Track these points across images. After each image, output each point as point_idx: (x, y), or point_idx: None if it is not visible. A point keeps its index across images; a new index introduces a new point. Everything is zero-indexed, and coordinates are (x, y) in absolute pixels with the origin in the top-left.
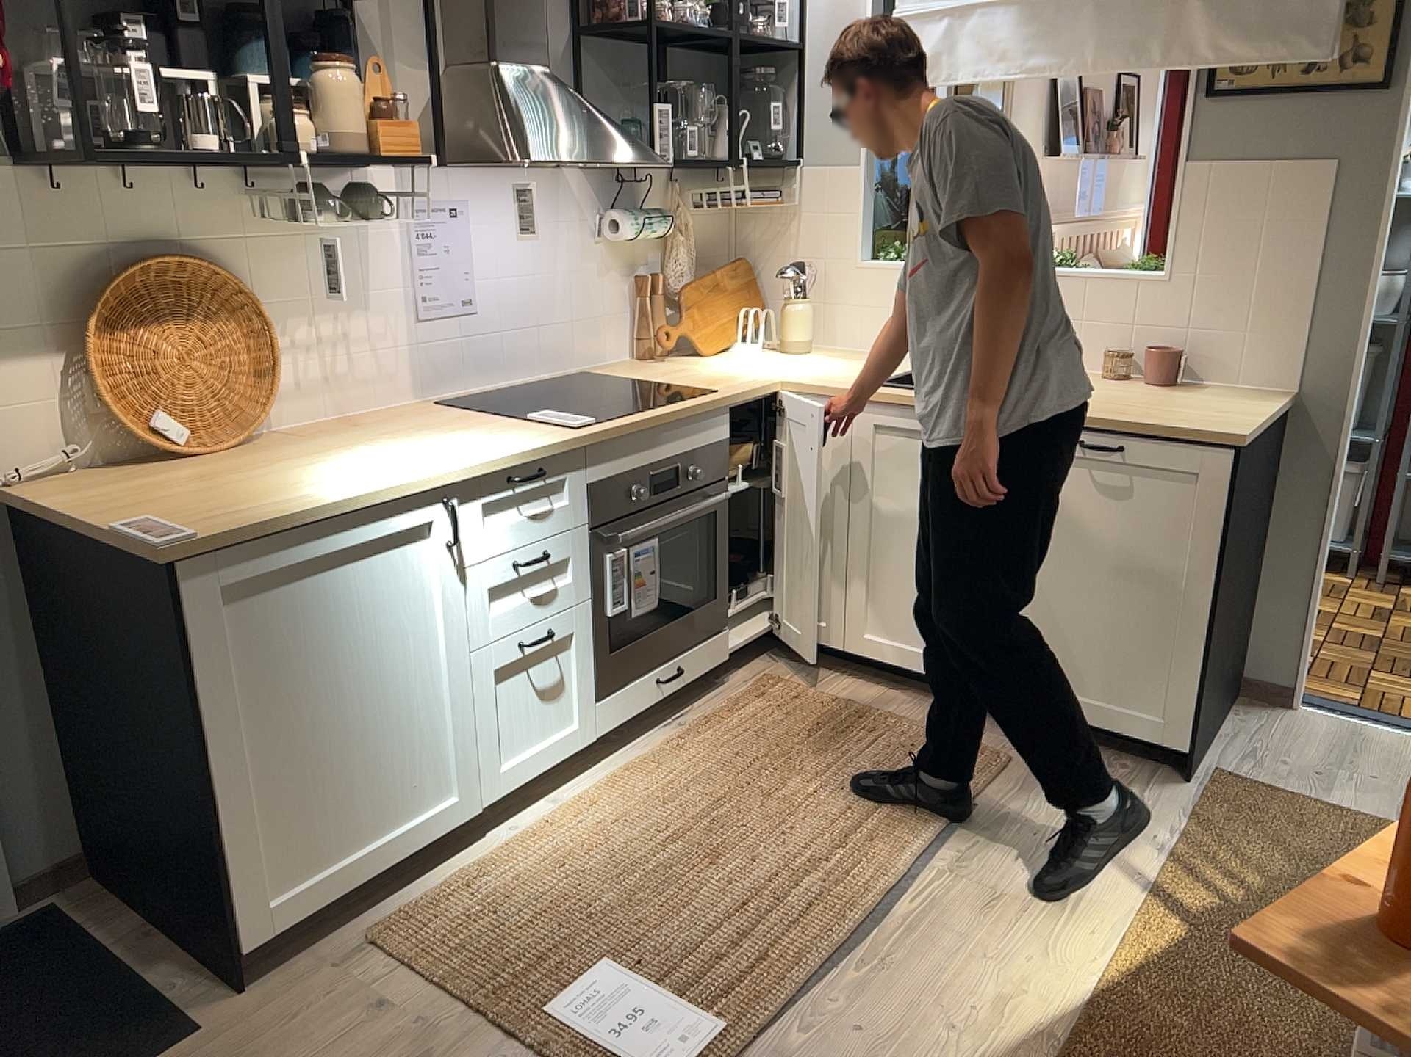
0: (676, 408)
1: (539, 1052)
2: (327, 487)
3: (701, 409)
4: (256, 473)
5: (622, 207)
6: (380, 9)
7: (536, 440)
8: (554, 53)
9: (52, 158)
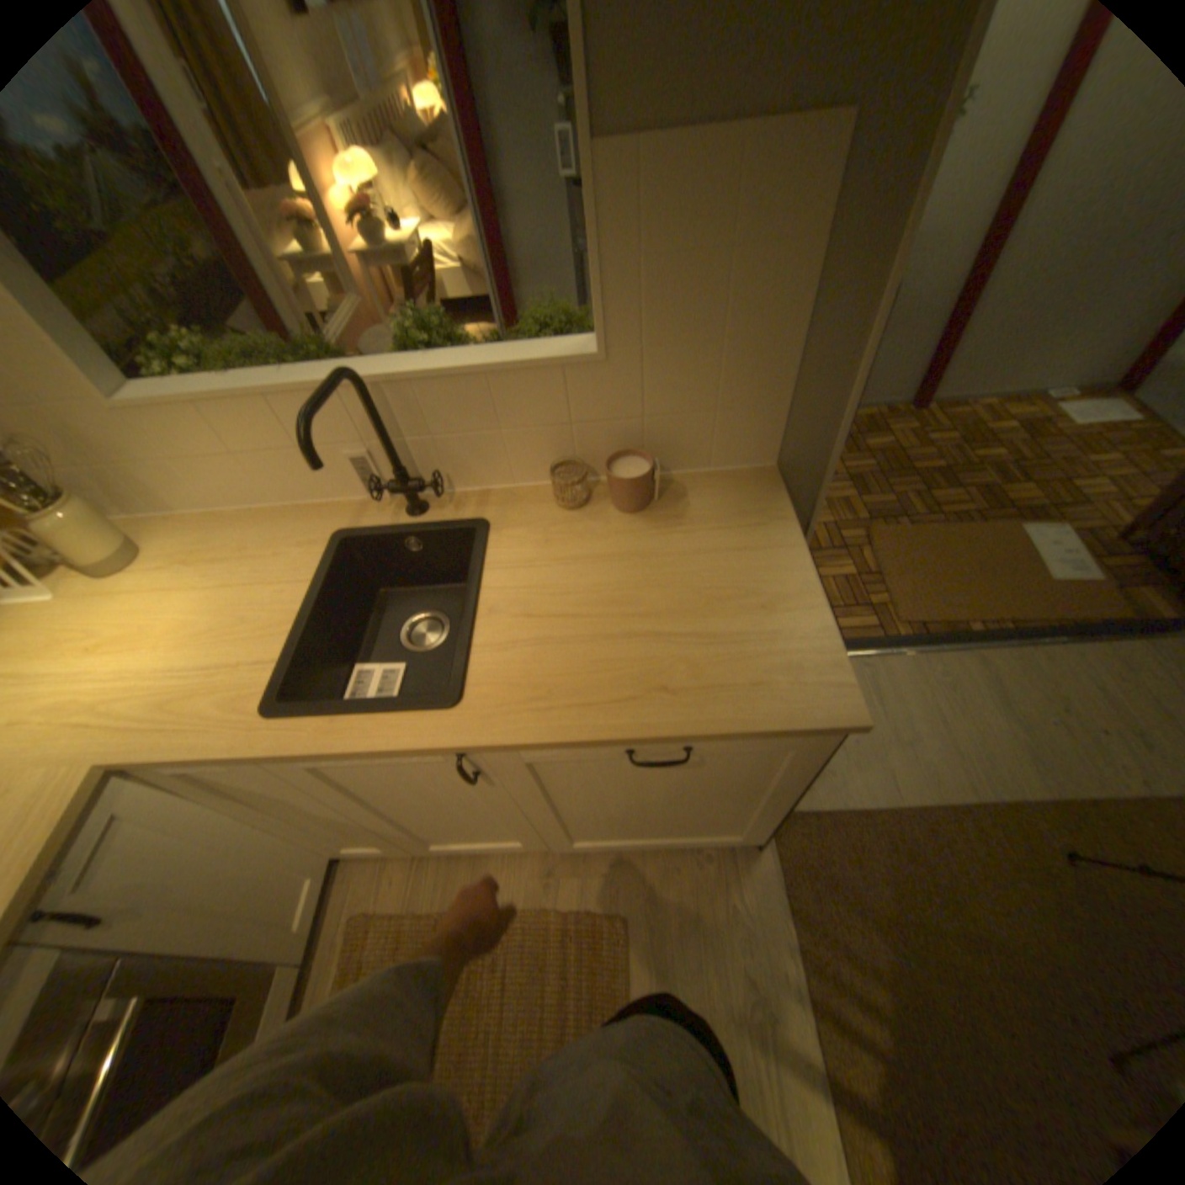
0: None
1: None
2: None
3: None
4: None
5: None
6: None
7: None
8: None
9: None
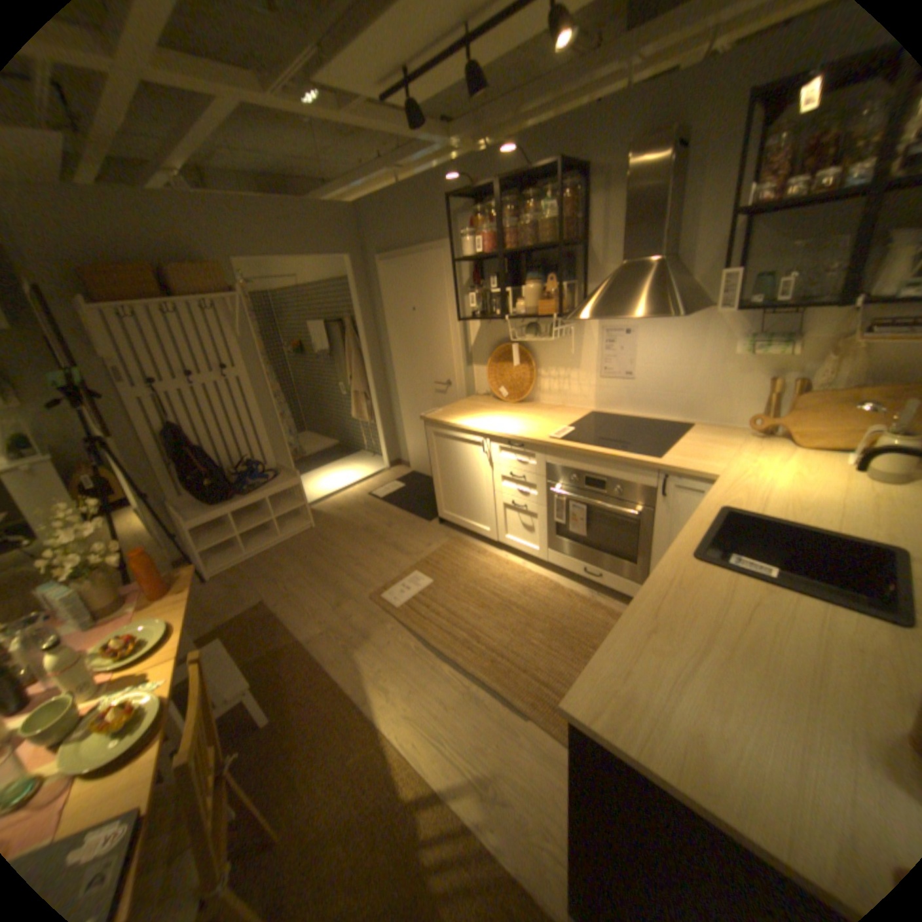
0: (604, 452)
1: (403, 571)
2: (467, 419)
3: (622, 460)
4: (486, 410)
5: (778, 329)
6: (602, 241)
7: (528, 434)
8: (725, 233)
9: (489, 314)
